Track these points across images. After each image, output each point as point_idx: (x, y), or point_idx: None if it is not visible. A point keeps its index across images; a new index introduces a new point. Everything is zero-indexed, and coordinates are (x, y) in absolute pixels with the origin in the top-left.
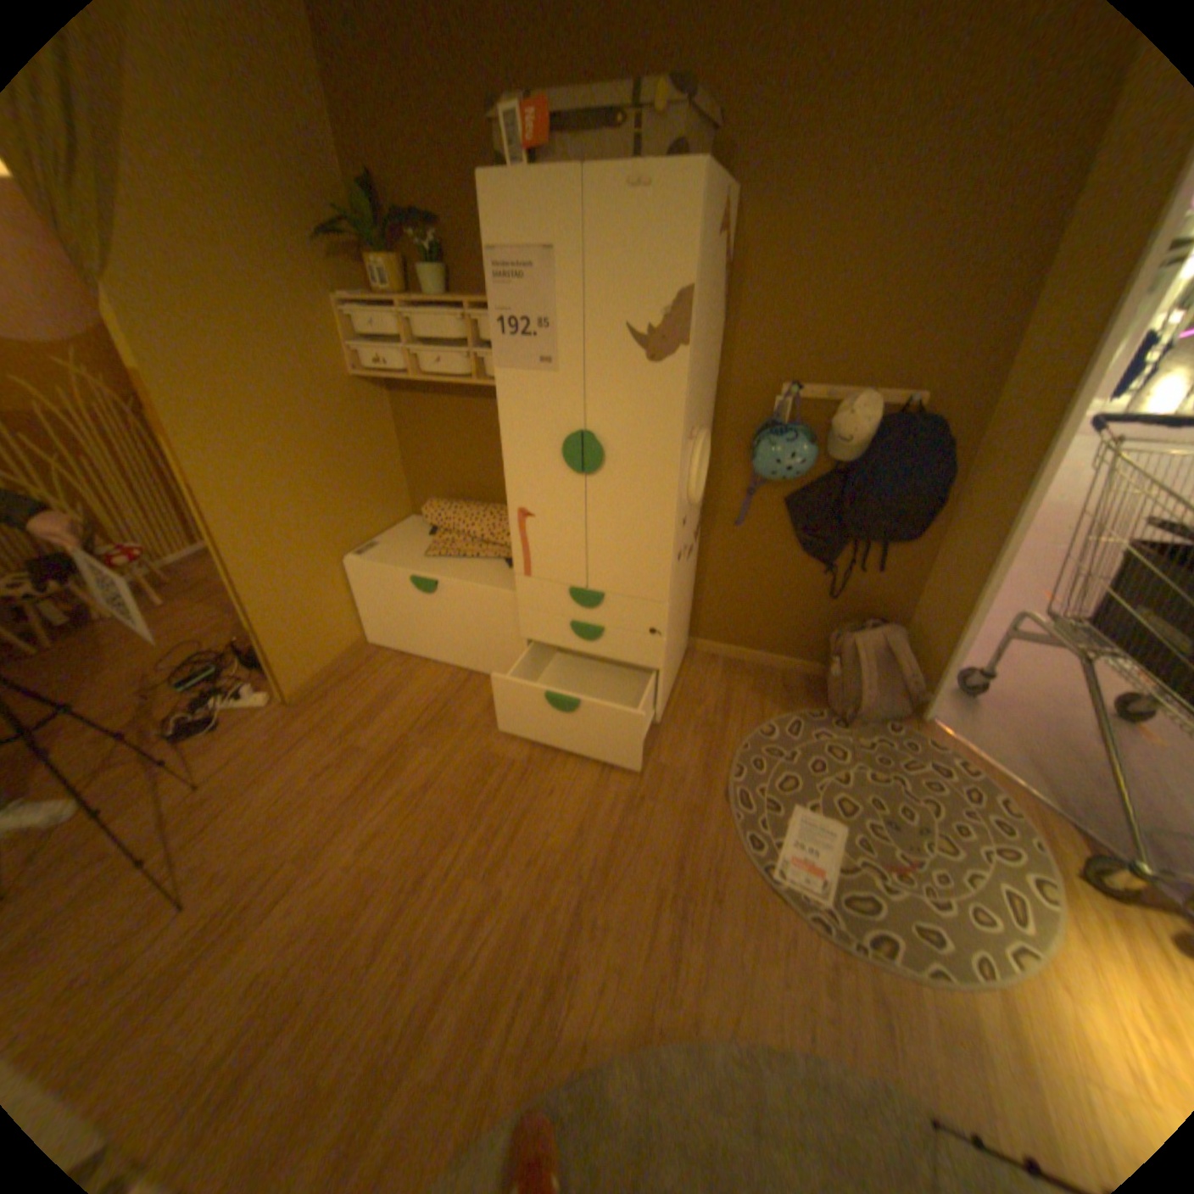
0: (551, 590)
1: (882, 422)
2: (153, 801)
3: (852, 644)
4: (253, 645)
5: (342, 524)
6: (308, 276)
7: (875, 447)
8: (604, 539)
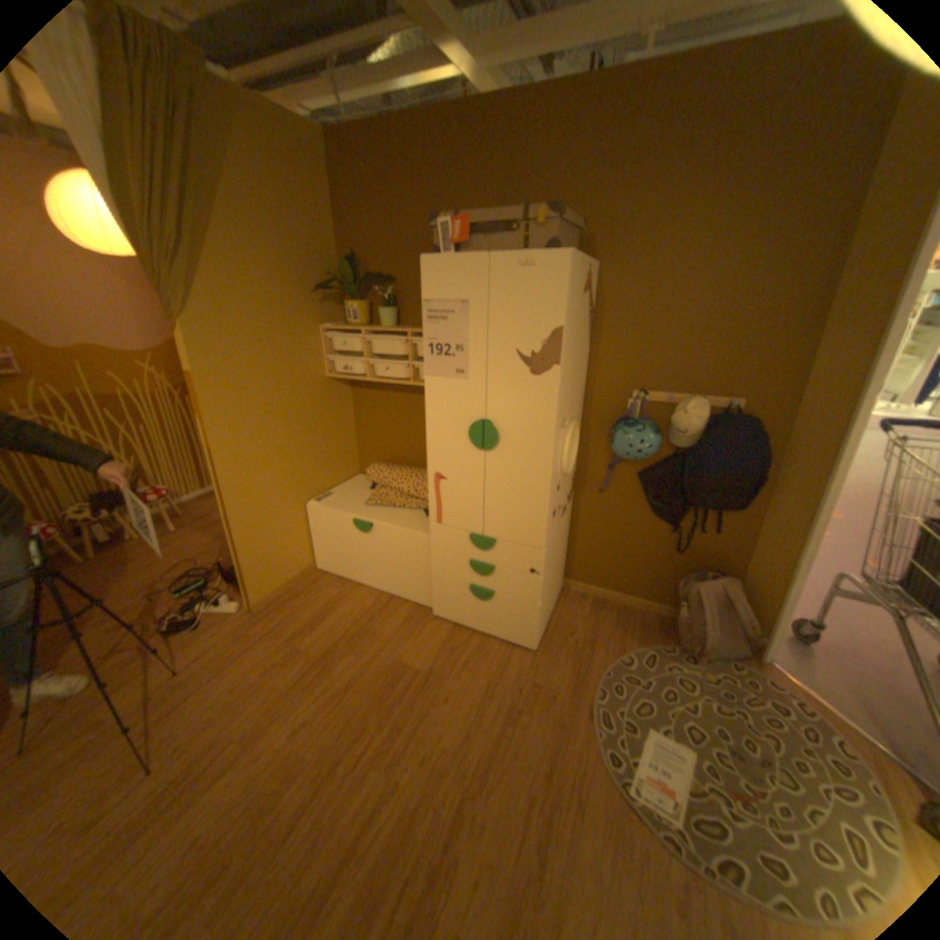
0: (456, 534)
1: (710, 419)
2: (144, 682)
3: (696, 591)
4: (235, 564)
5: (309, 478)
6: (307, 314)
7: (705, 437)
8: (497, 498)
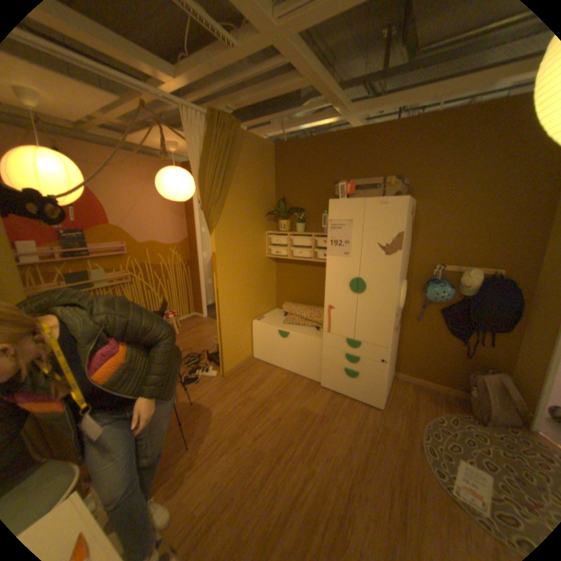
0: (338, 339)
1: (484, 280)
2: (176, 406)
3: (482, 380)
4: (219, 349)
5: (254, 308)
6: (261, 226)
7: (482, 290)
8: (363, 319)
